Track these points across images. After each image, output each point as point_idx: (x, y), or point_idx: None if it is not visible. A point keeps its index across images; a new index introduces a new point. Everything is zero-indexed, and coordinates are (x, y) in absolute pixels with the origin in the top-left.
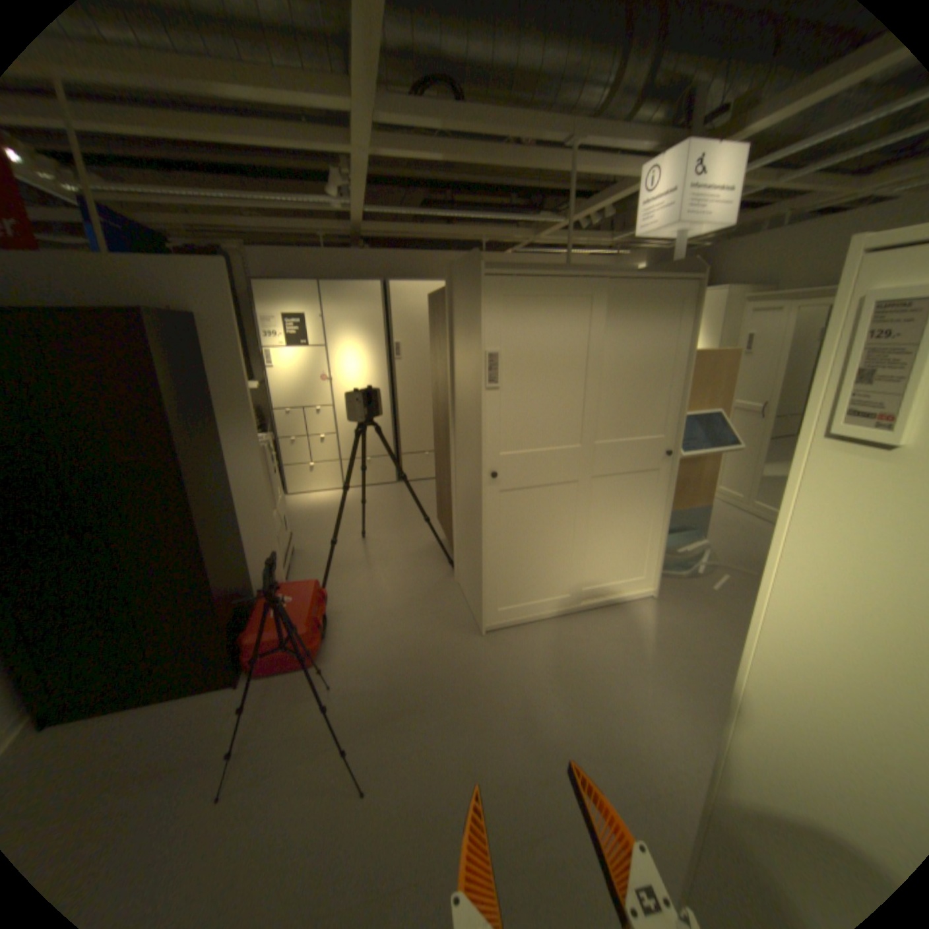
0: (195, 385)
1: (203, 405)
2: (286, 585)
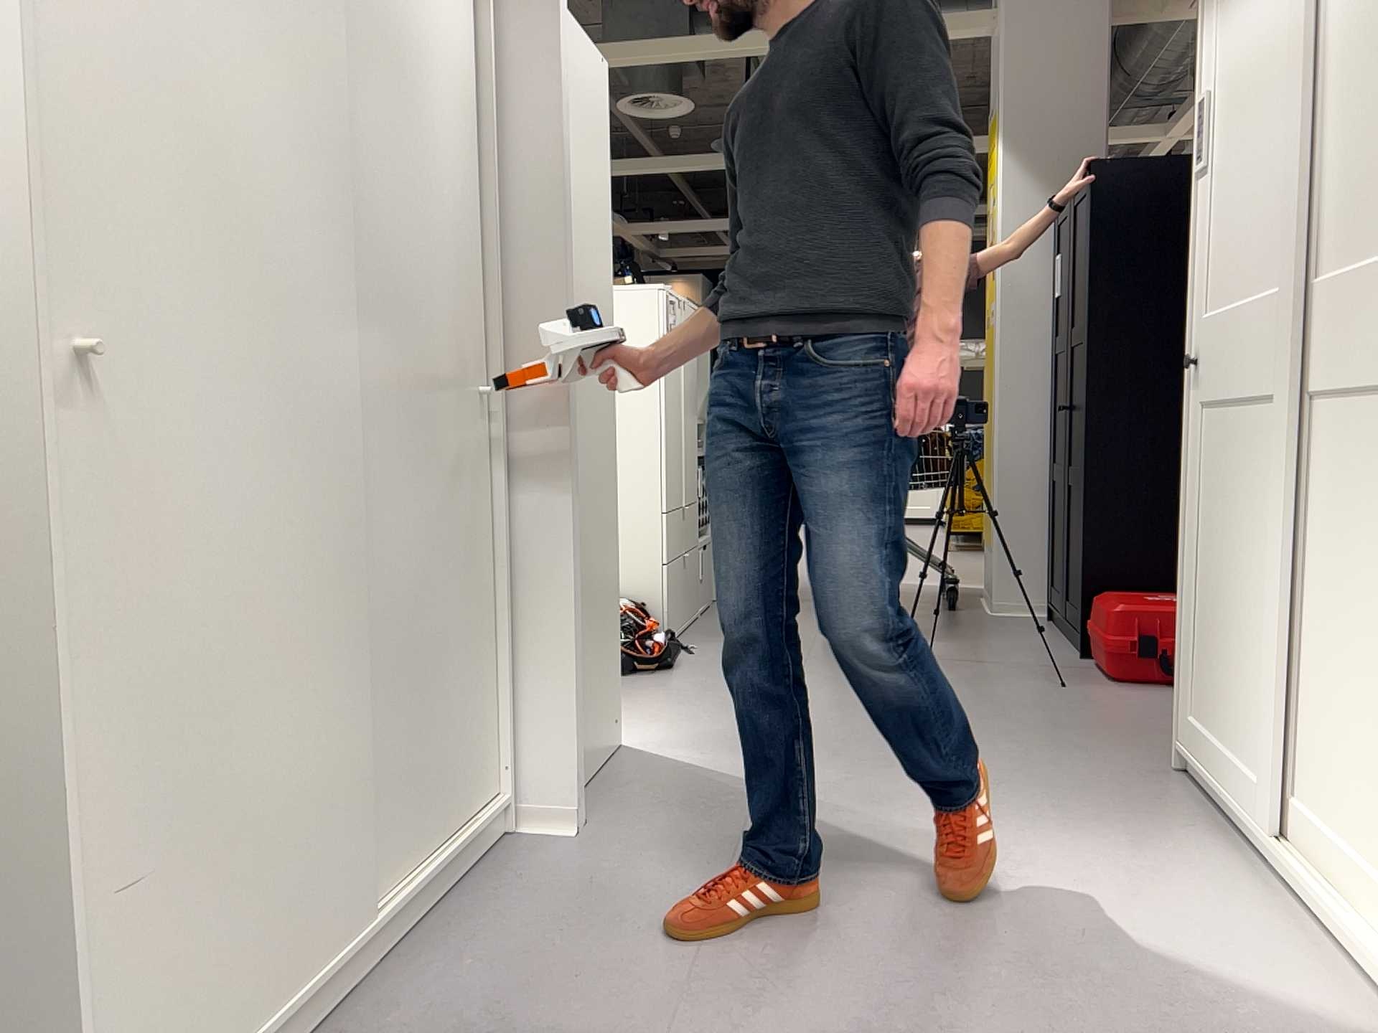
0: None
1: None
2: None
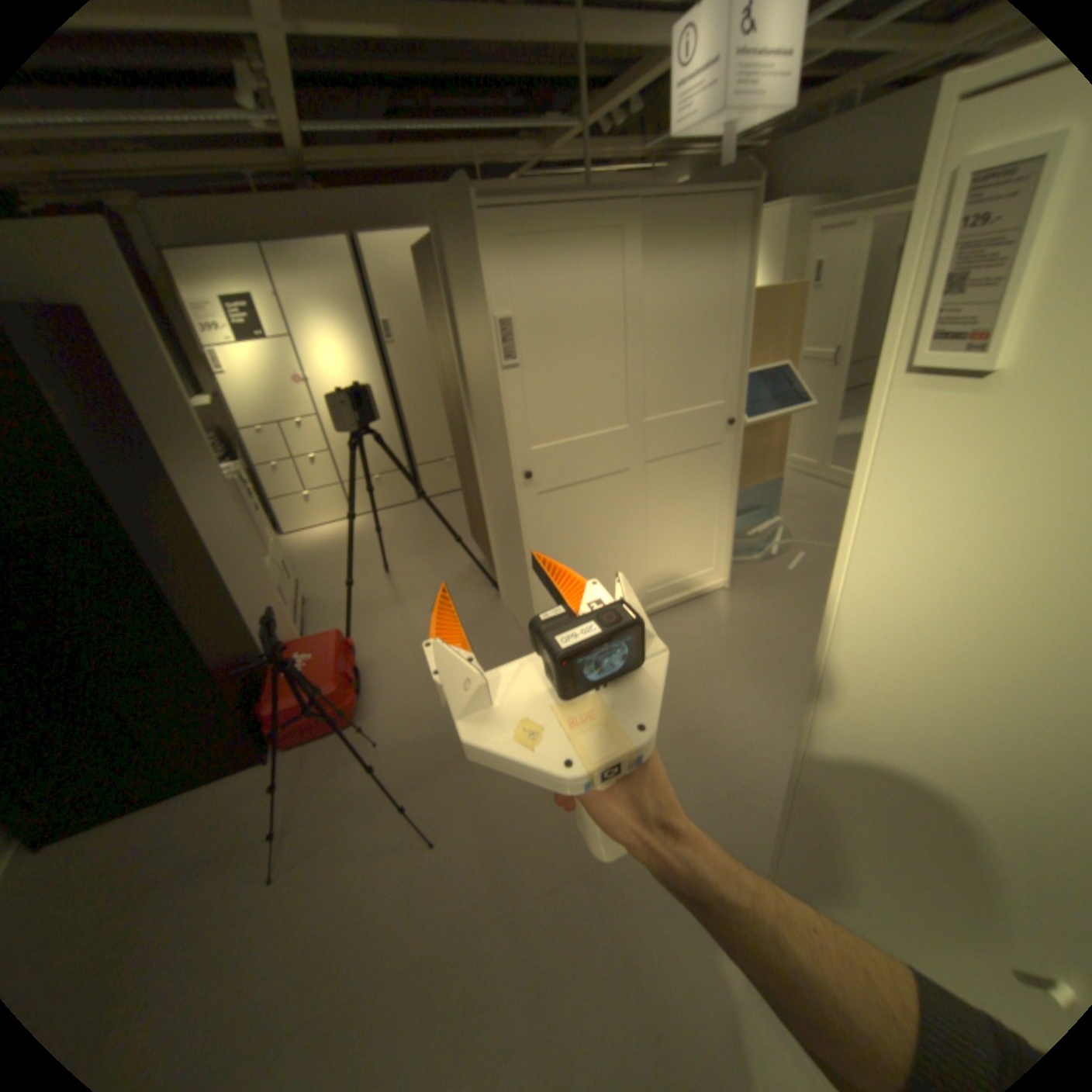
0: (114, 408)
1: (134, 434)
2: (302, 640)
